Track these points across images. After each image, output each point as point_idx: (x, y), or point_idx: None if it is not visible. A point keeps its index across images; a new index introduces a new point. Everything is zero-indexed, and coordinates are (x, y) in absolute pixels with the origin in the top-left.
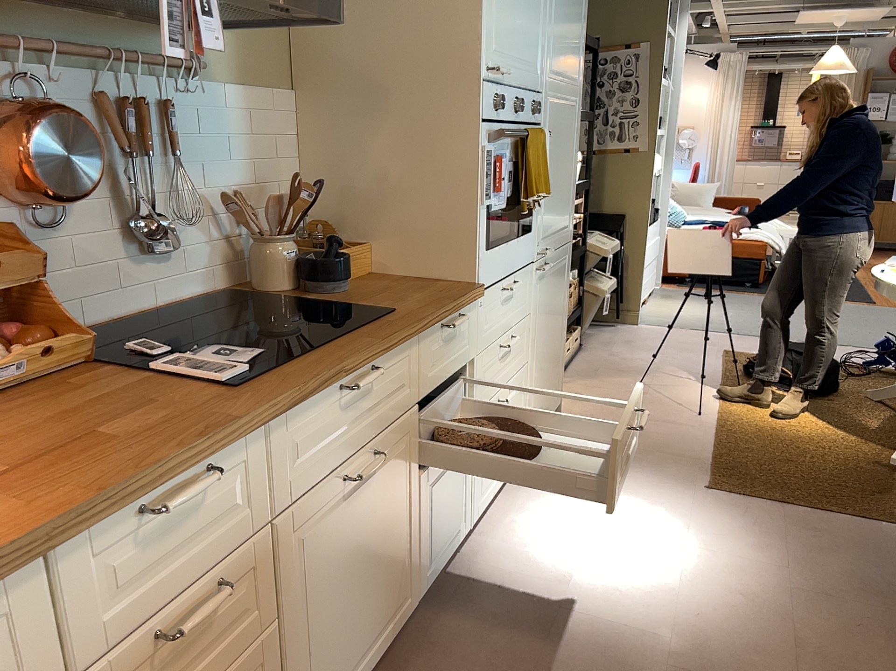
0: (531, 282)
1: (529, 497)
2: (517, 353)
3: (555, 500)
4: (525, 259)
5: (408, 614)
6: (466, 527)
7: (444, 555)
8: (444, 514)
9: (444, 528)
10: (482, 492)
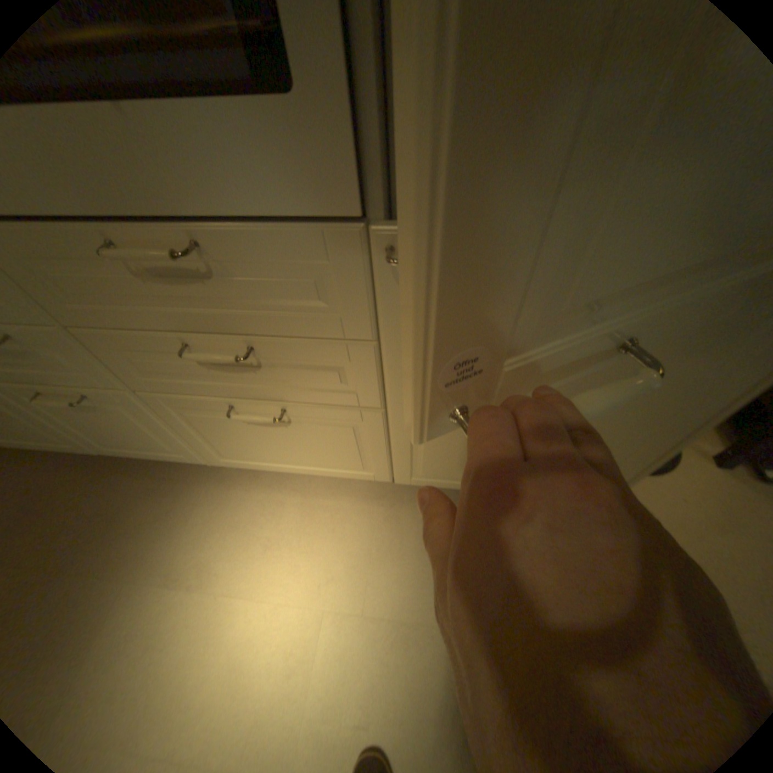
0: (345, 276)
1: (339, 513)
2: (297, 381)
3: (340, 547)
4: (247, 200)
5: (86, 454)
6: (192, 461)
7: (141, 455)
8: (110, 434)
9: (122, 442)
10: (230, 458)
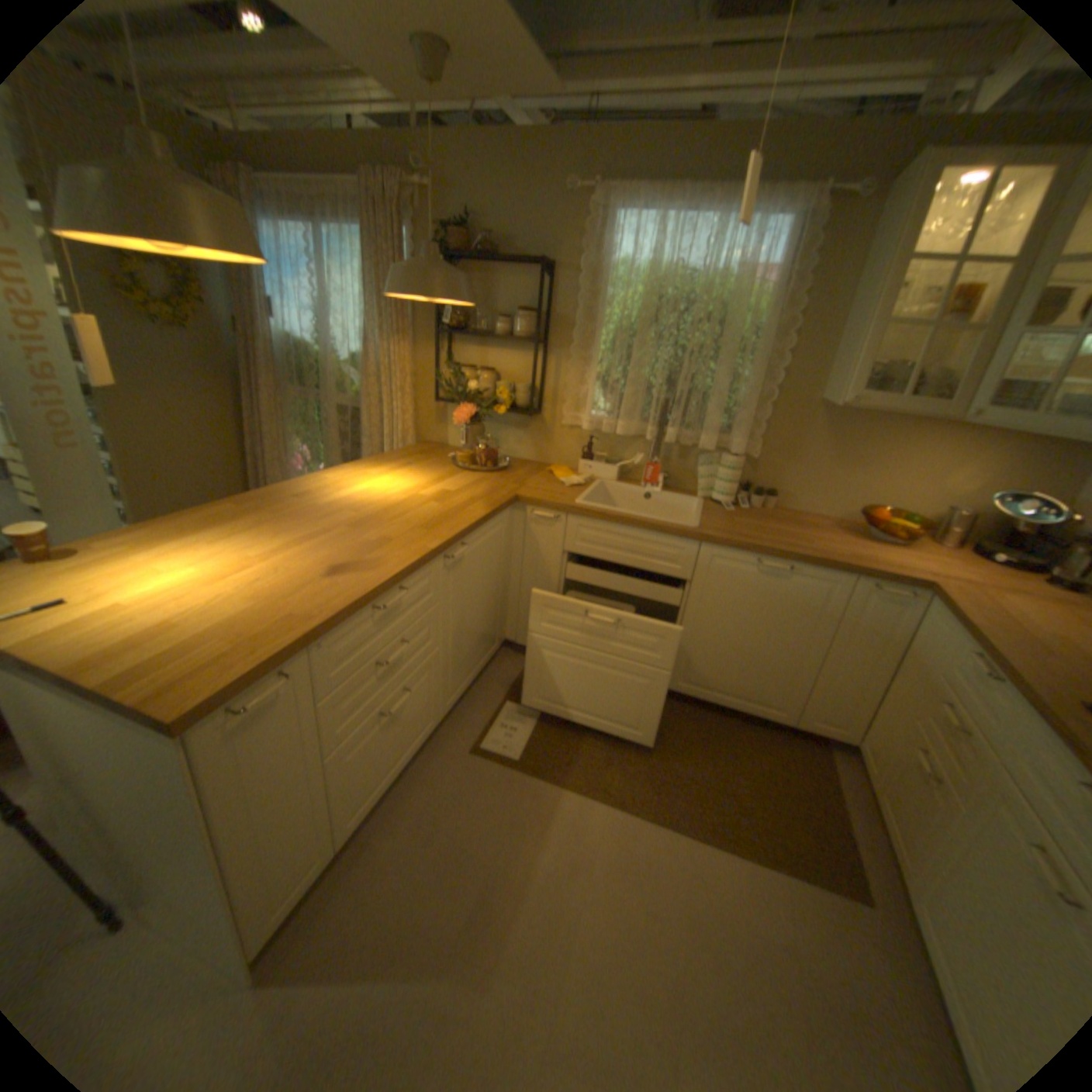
0: None
1: None
2: None
3: None
4: None
5: None
6: None
7: None
8: None
9: None
10: None
